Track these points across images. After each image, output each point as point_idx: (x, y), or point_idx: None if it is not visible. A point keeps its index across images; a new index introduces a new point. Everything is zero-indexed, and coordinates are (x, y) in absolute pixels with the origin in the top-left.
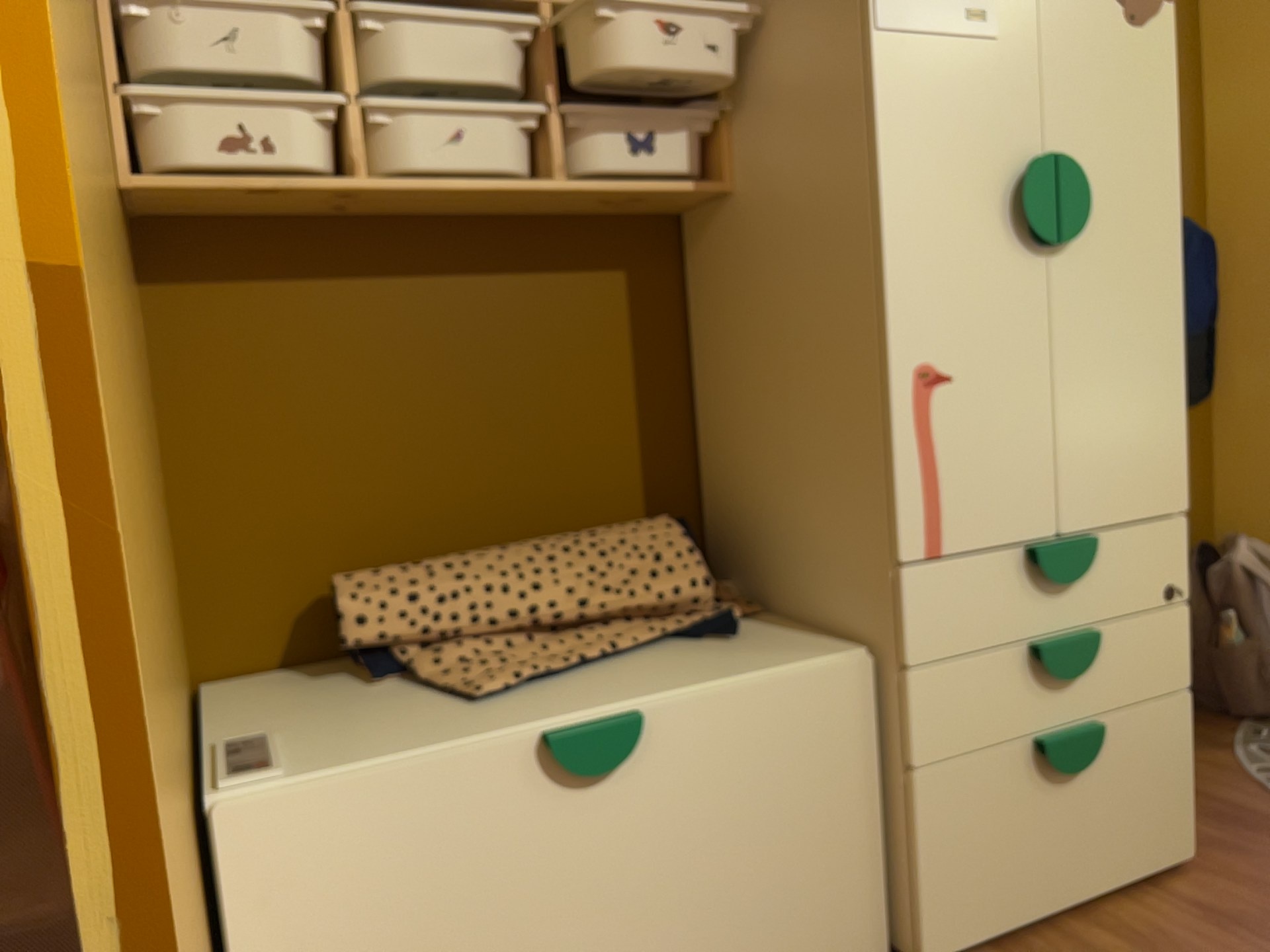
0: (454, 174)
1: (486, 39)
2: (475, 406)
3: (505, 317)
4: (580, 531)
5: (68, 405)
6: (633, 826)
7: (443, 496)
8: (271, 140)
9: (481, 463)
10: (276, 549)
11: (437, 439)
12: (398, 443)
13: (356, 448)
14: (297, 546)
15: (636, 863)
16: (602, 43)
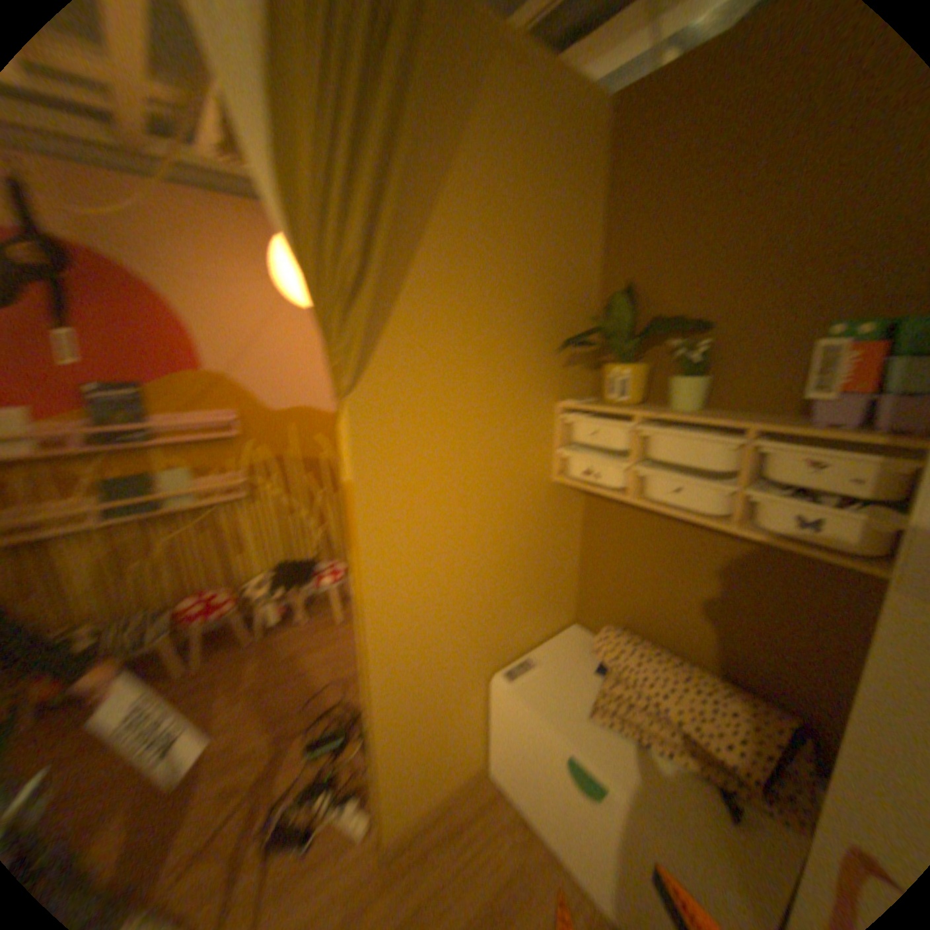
0: (671, 506)
1: (706, 445)
2: (702, 594)
3: (732, 562)
4: (731, 688)
5: (364, 625)
6: (600, 825)
7: (675, 621)
8: (600, 473)
9: (697, 619)
10: (606, 599)
11: (678, 597)
12: (660, 589)
13: (642, 581)
14: (613, 602)
15: (599, 837)
16: (787, 458)
